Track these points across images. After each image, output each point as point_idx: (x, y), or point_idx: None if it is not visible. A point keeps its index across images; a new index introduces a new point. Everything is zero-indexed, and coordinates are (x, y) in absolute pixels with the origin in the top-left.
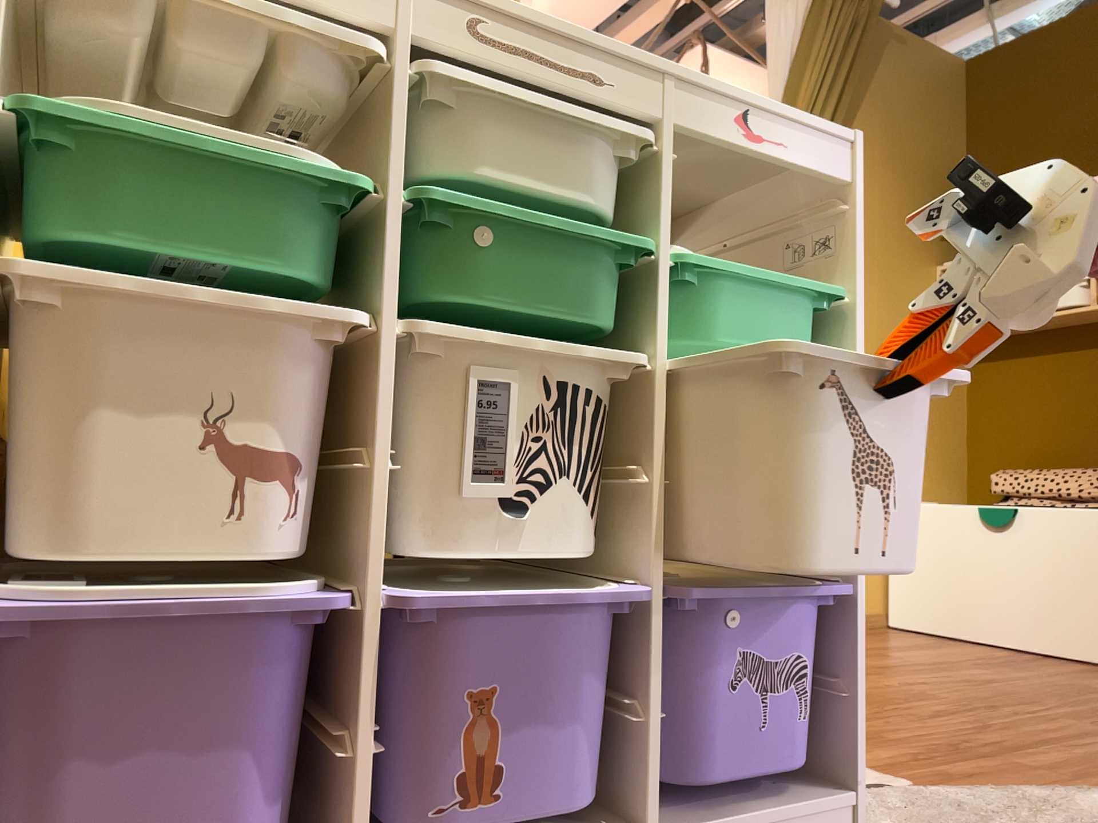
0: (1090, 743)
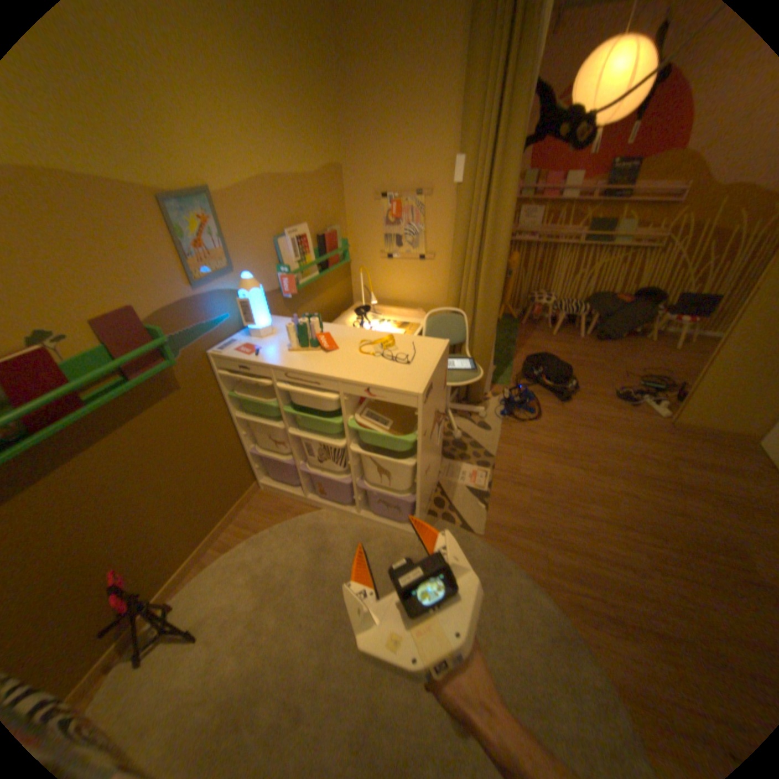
0: (605, 574)
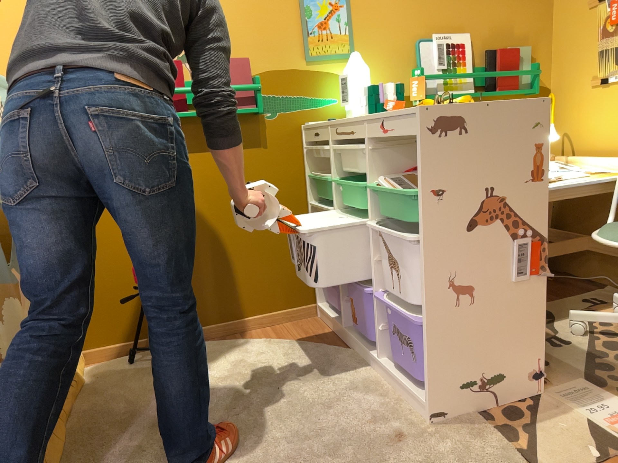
0: None
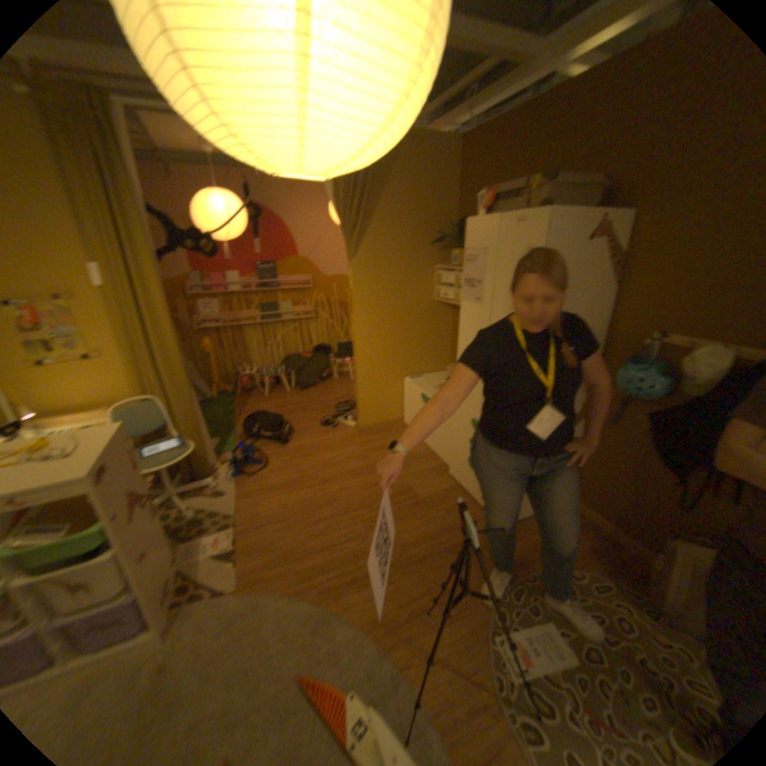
0: (338, 556)
